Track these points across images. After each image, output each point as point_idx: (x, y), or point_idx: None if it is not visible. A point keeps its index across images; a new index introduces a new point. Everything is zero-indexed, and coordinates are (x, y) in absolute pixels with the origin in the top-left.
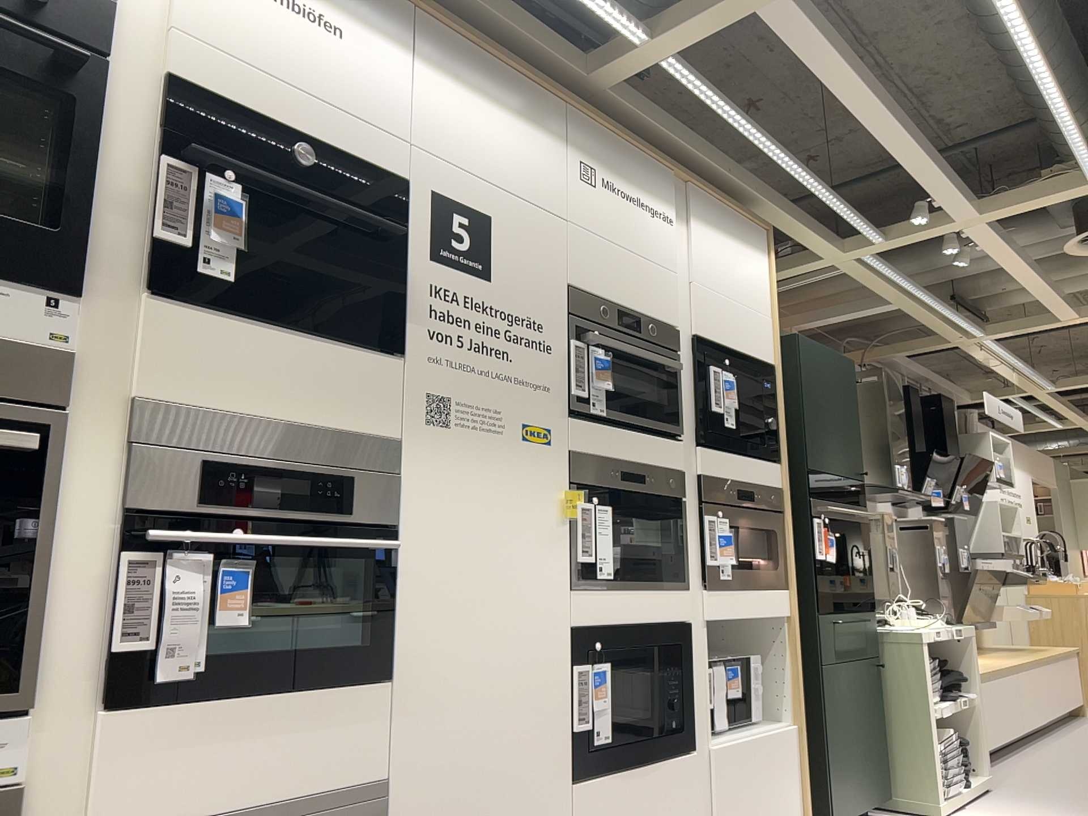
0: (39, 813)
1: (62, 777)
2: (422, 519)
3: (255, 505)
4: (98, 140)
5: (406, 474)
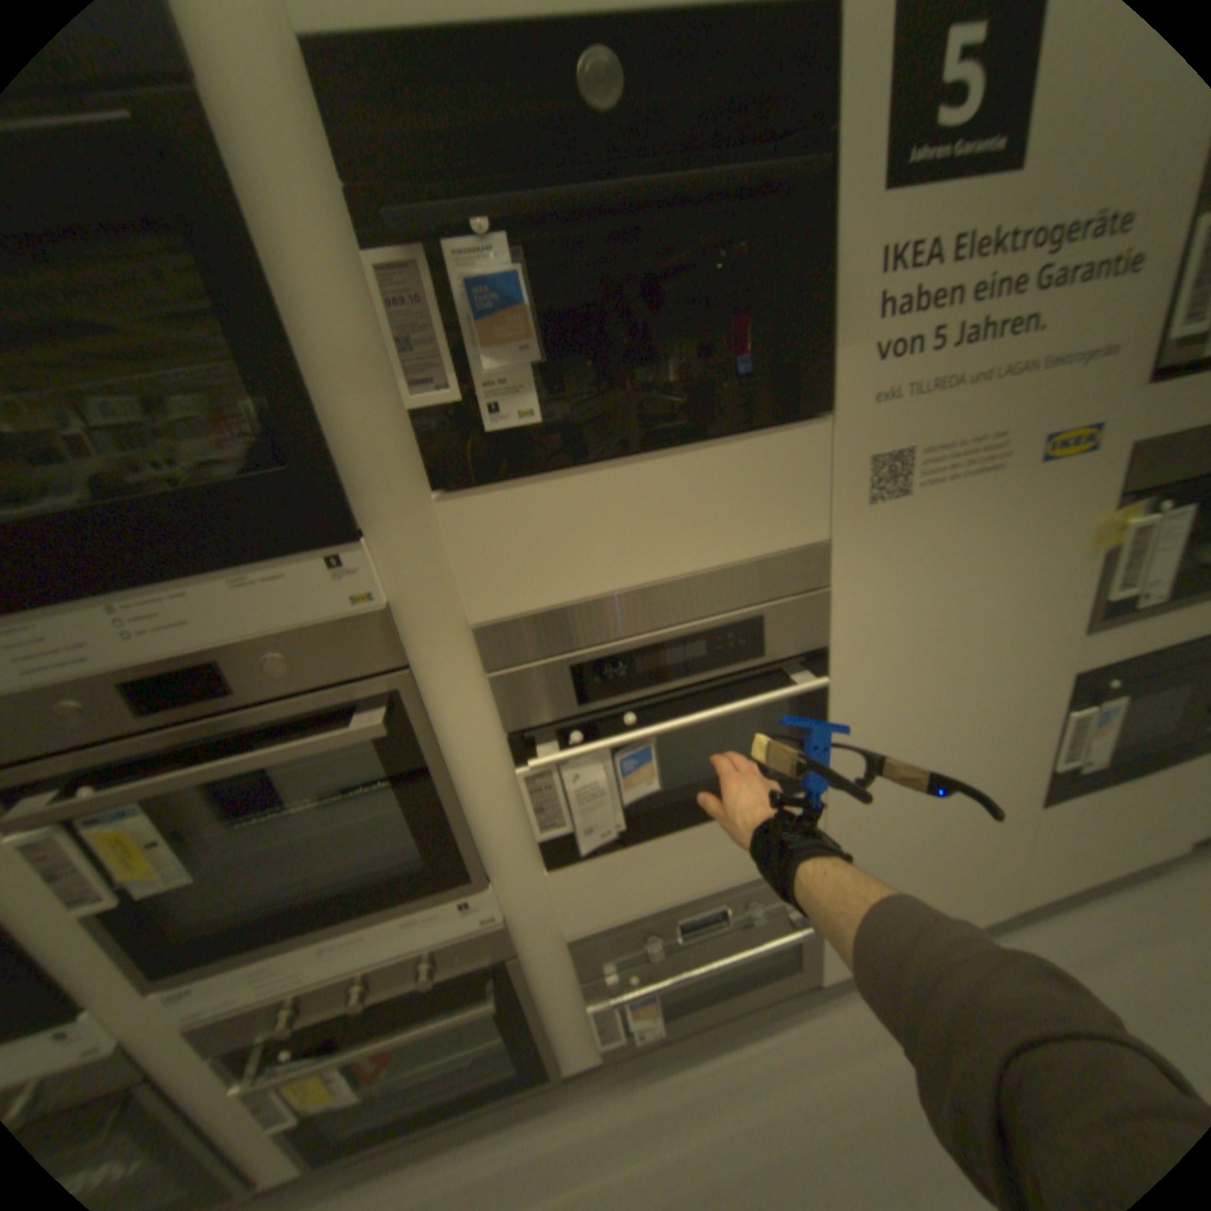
0: (525, 924)
1: (532, 904)
2: (865, 623)
3: (642, 682)
4: (263, 270)
5: (840, 579)
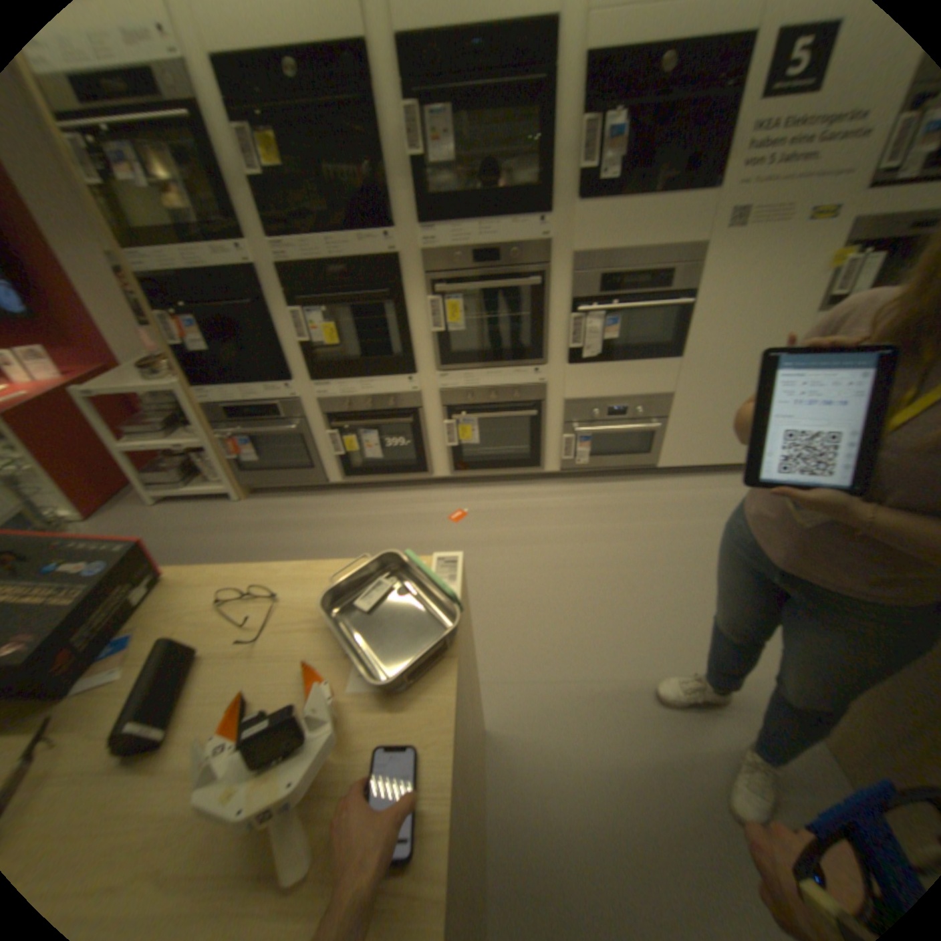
0: (553, 389)
1: (558, 380)
2: (715, 282)
3: (624, 289)
4: (554, 119)
5: (709, 259)
